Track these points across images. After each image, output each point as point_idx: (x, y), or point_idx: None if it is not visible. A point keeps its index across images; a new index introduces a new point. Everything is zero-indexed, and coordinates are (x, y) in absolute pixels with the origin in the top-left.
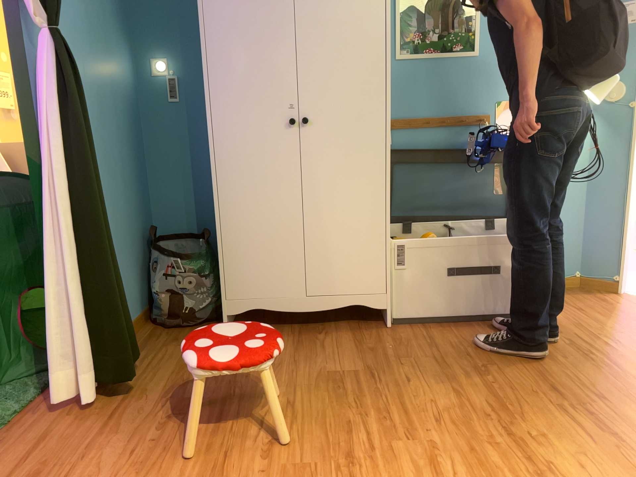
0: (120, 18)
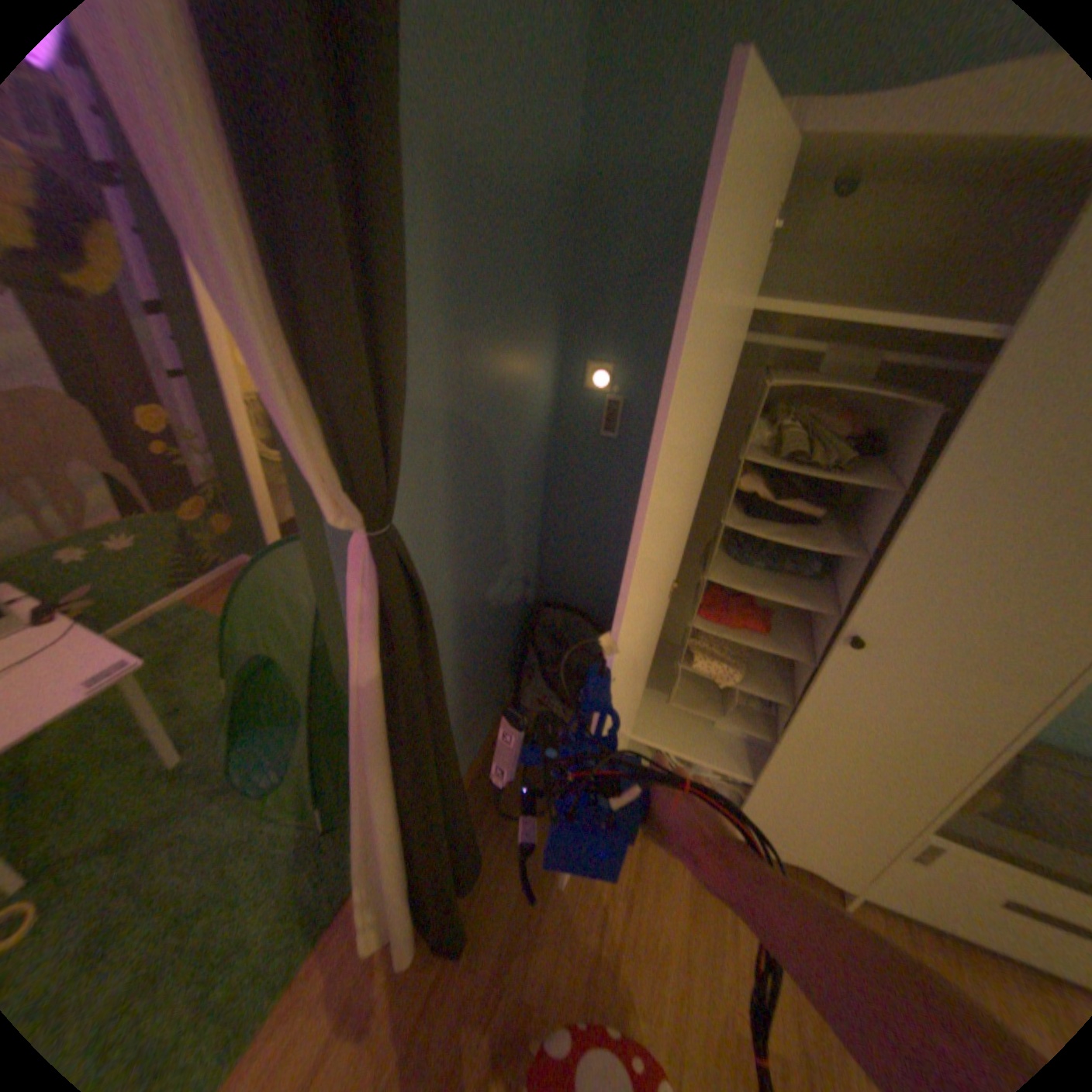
0: (549, 293)
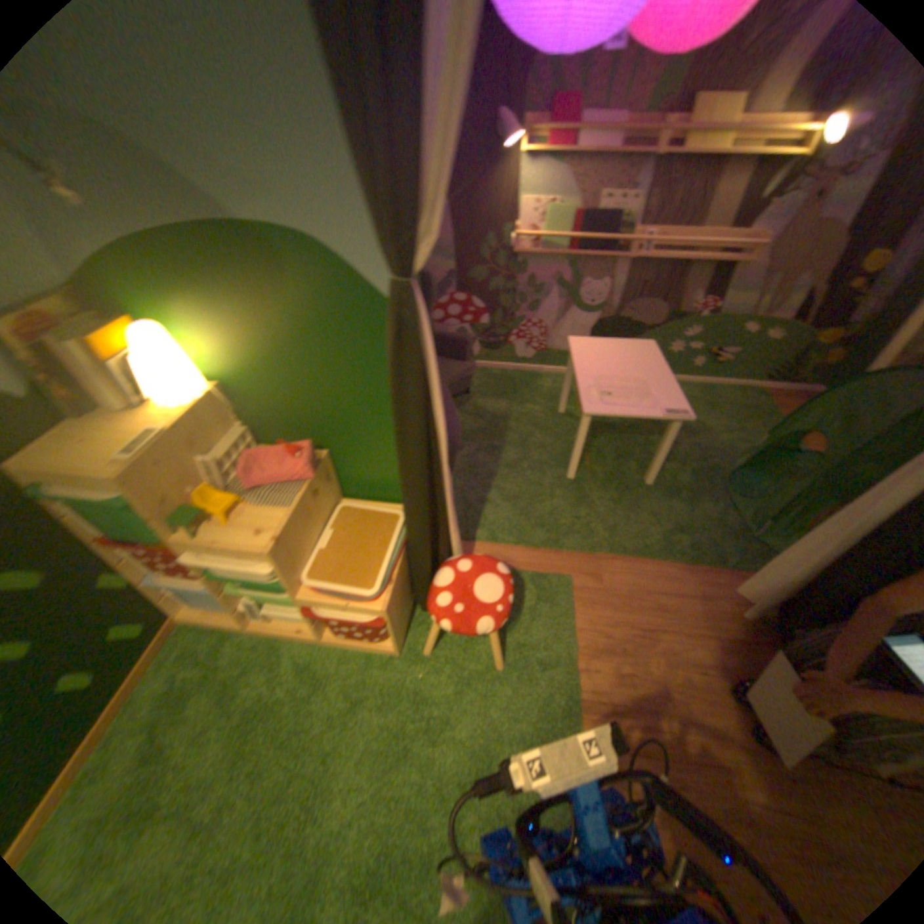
0: None
